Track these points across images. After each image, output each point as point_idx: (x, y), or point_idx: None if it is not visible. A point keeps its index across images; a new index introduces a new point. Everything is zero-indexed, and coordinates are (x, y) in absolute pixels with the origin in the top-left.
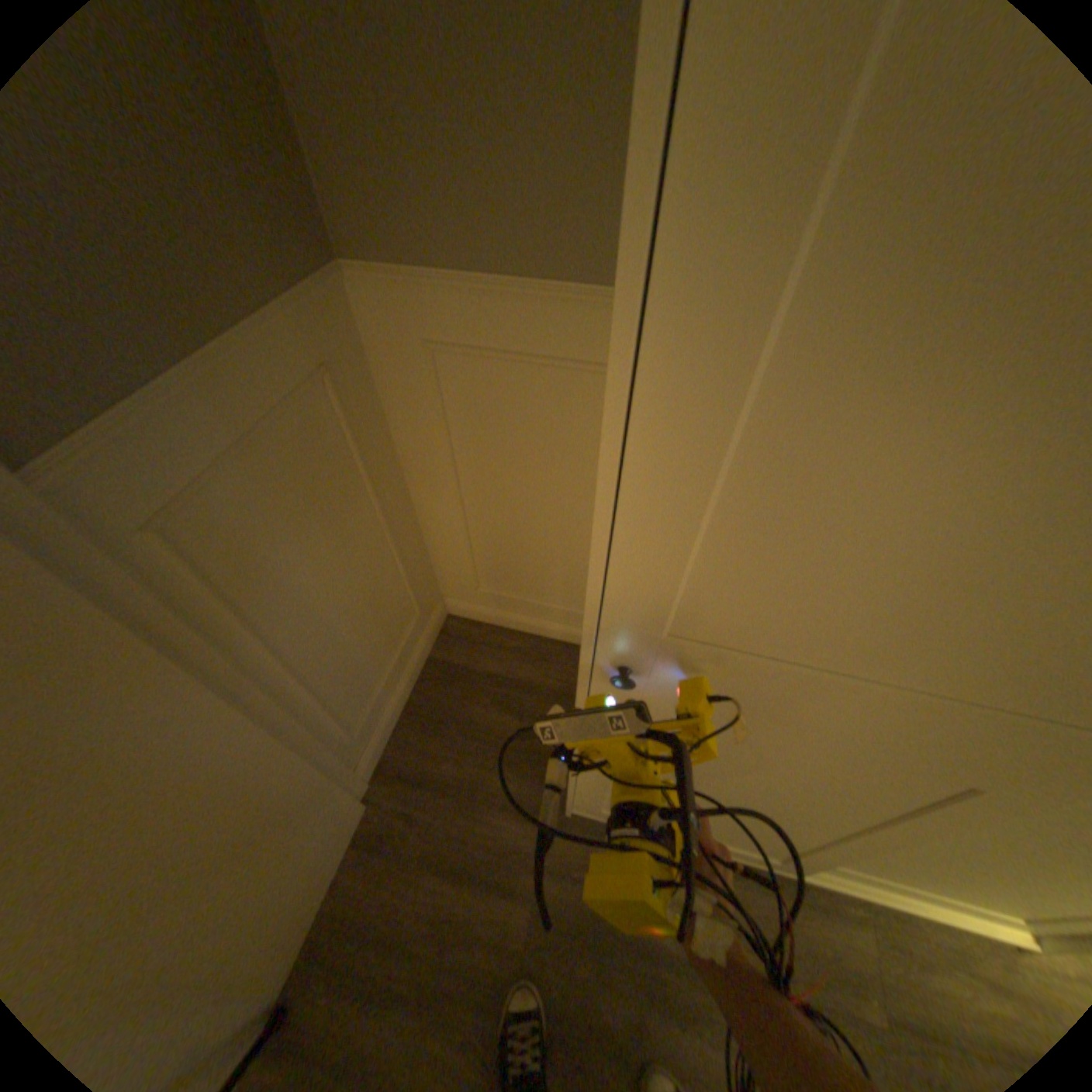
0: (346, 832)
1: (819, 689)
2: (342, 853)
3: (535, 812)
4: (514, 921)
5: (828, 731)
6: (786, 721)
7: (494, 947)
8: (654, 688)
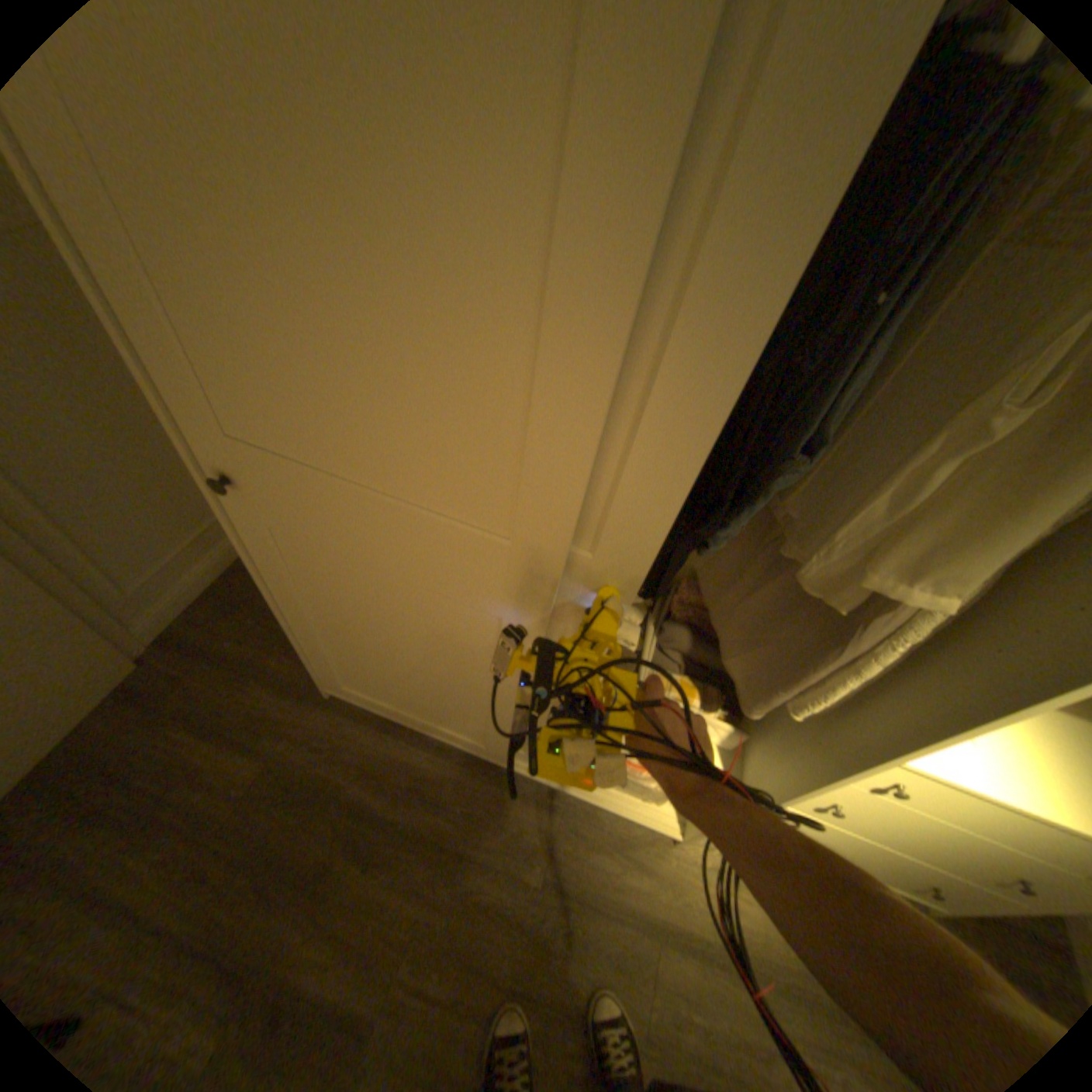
0: (106, 681)
1: (338, 496)
2: (100, 699)
3: (297, 690)
4: (244, 773)
5: (379, 550)
6: (350, 539)
7: (217, 790)
8: (258, 503)
